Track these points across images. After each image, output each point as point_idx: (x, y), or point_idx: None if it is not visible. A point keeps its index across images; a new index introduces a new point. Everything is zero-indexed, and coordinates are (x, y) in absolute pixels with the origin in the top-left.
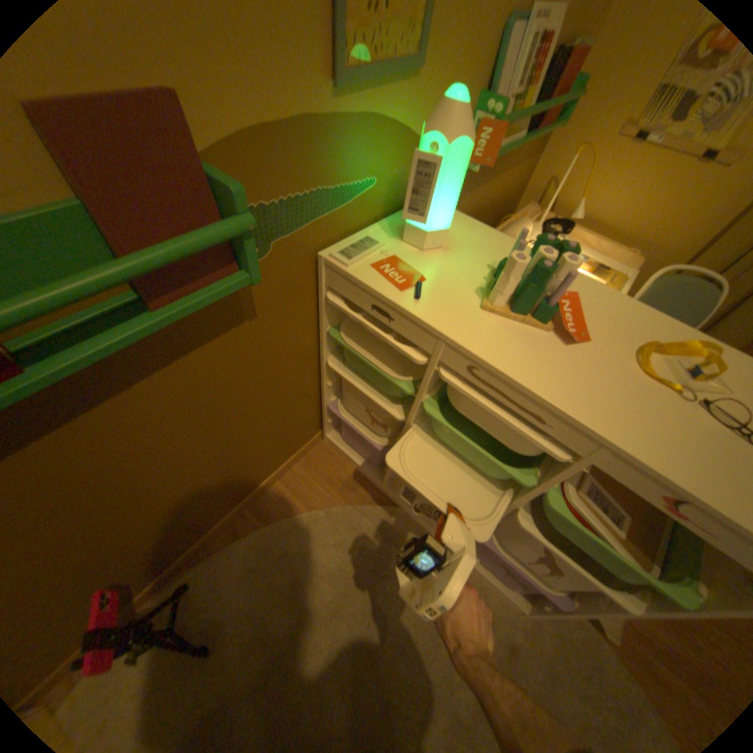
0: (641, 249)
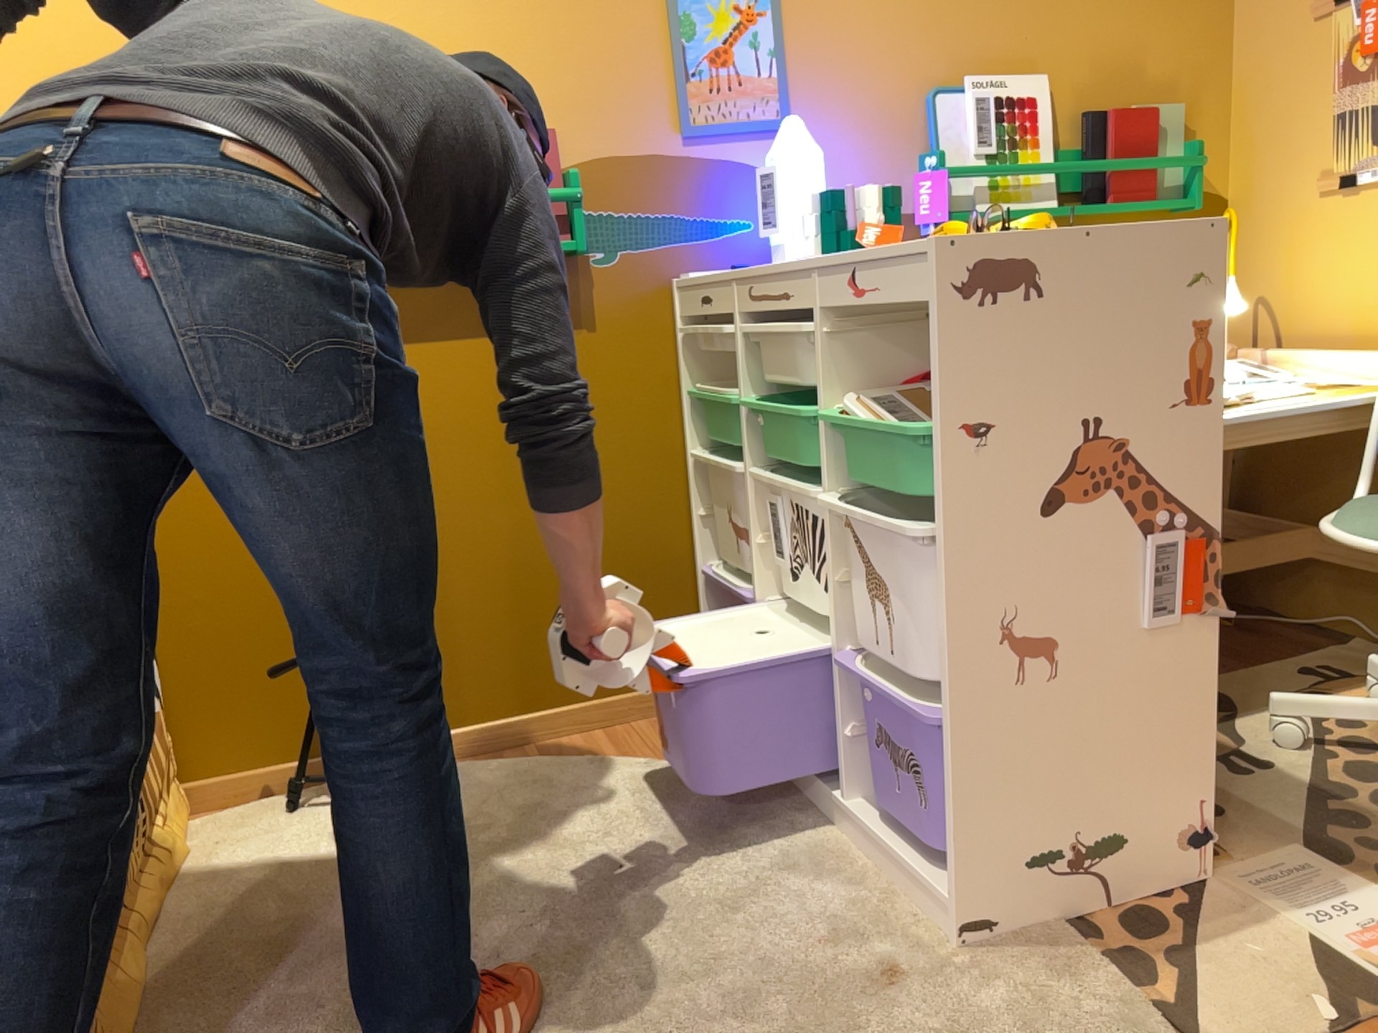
0: None
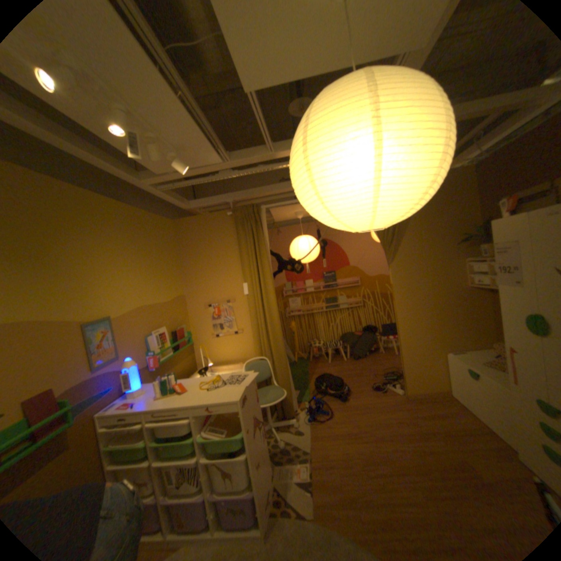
0: (242, 362)
